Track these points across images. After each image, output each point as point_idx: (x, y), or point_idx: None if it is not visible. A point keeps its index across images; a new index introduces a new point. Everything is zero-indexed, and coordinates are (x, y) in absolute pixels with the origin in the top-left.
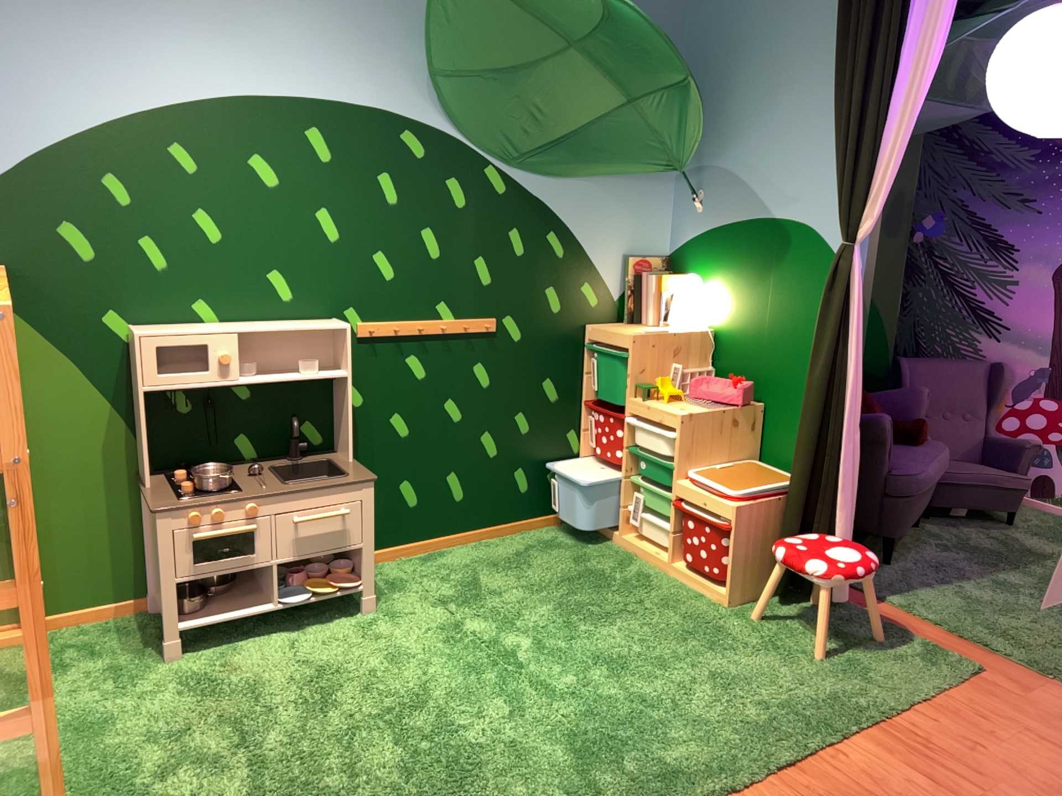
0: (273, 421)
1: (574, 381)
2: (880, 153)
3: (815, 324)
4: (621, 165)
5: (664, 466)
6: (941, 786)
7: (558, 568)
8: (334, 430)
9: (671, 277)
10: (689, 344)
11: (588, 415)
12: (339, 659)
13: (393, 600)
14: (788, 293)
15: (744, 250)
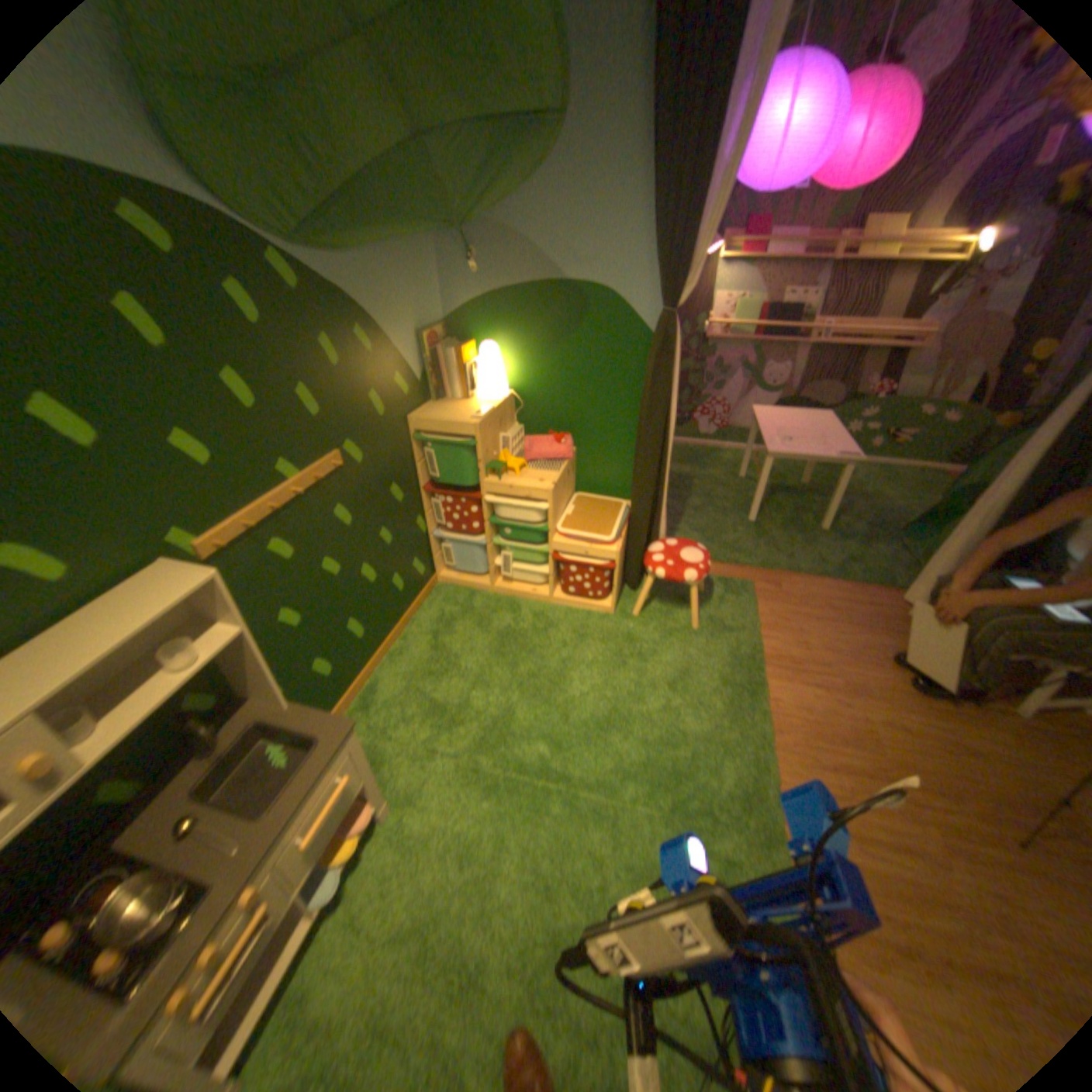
0: (136, 736)
1: (412, 473)
2: (711, 209)
3: (627, 377)
4: (409, 220)
5: (542, 533)
6: (838, 695)
7: (481, 647)
8: (224, 679)
9: (462, 343)
10: (506, 410)
11: (429, 497)
12: (421, 914)
13: (390, 787)
14: (597, 351)
15: (542, 311)
